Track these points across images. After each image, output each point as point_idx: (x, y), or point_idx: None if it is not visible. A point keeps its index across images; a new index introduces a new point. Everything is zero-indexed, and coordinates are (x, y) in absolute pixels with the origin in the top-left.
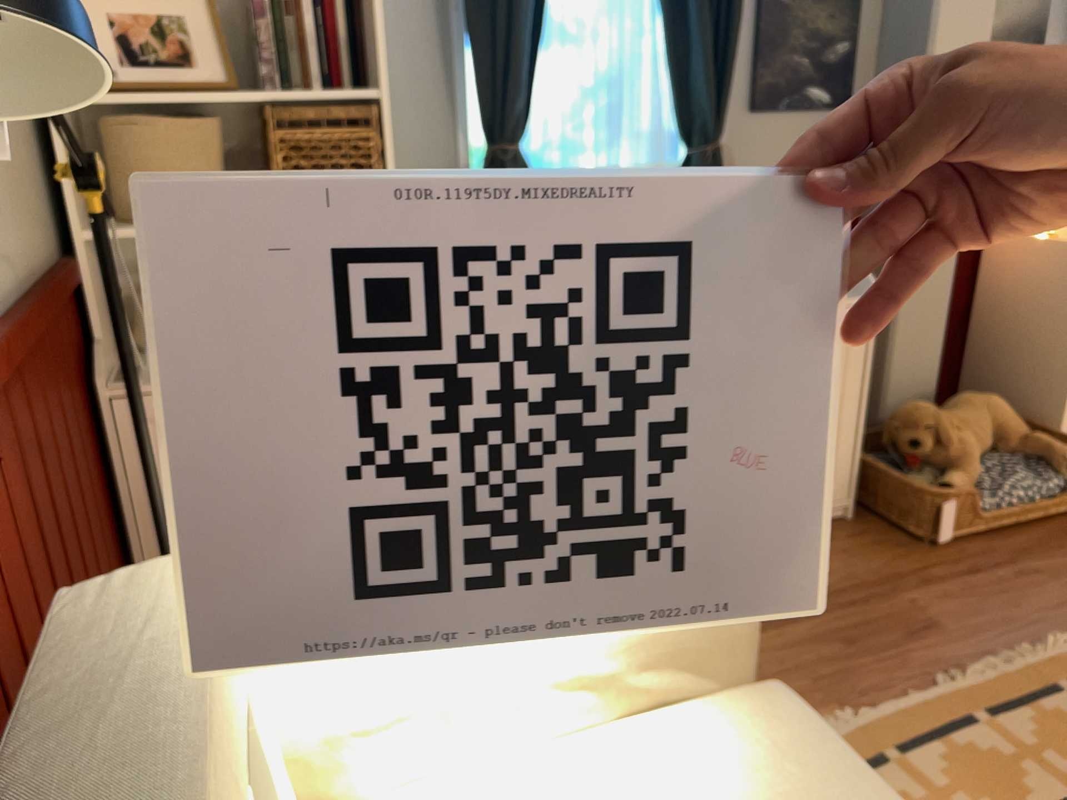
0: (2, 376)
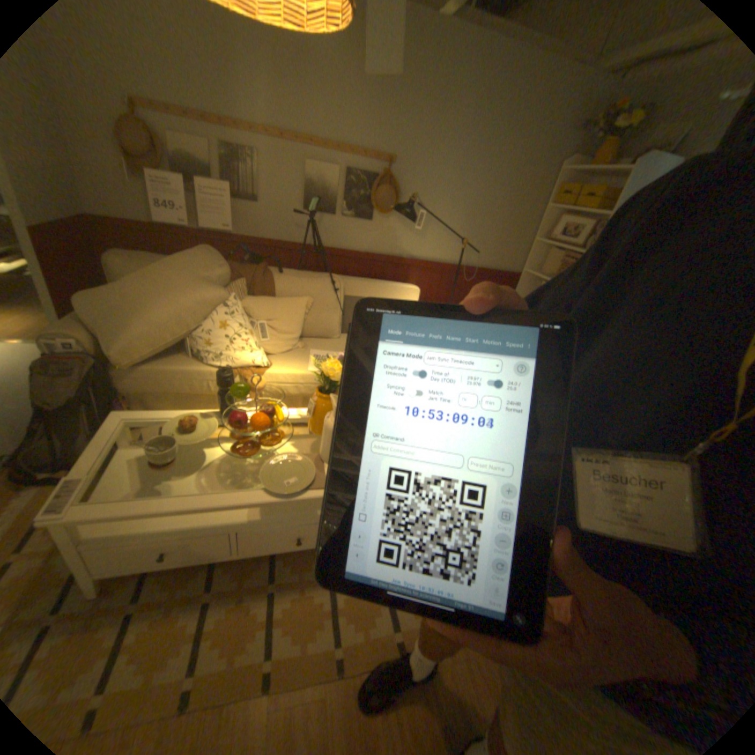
0: (458, 274)
